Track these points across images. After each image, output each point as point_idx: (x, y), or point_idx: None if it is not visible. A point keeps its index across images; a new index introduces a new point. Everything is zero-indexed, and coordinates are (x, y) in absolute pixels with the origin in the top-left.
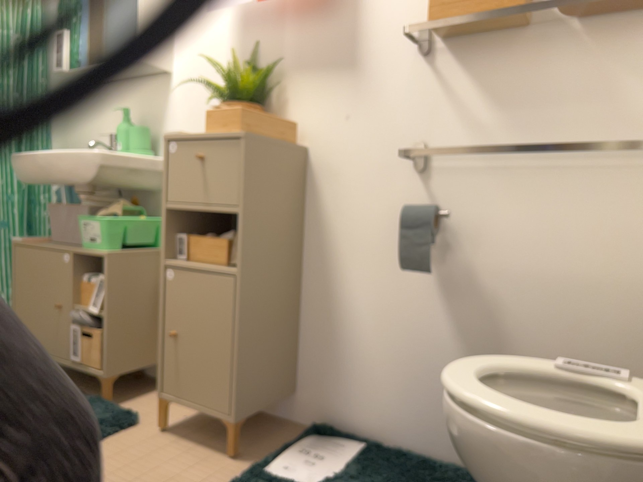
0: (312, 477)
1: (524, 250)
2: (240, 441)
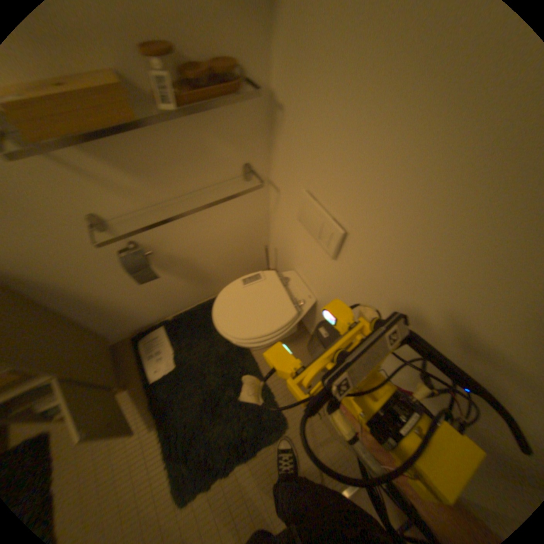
0: (167, 367)
1: (191, 237)
2: (119, 387)
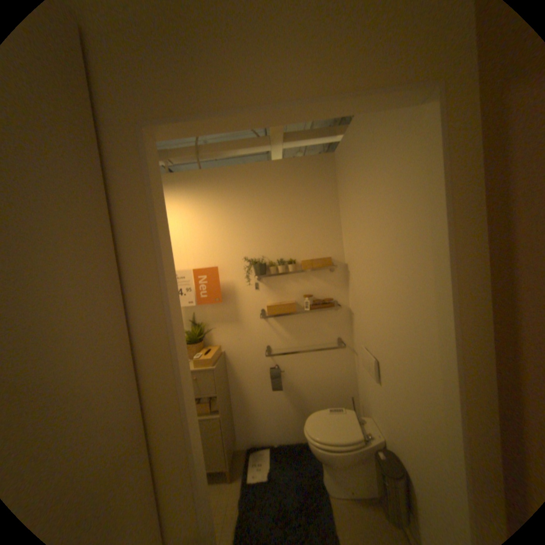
0: (263, 479)
1: (306, 375)
2: (229, 477)
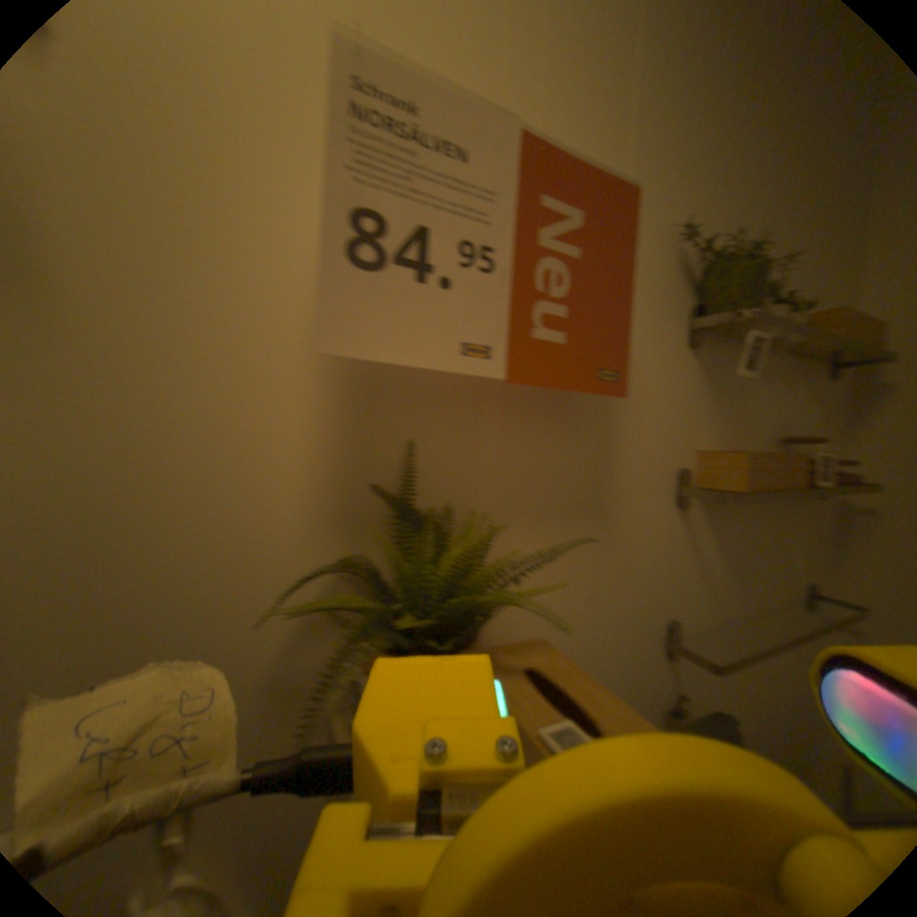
0: None
1: (745, 713)
2: None
